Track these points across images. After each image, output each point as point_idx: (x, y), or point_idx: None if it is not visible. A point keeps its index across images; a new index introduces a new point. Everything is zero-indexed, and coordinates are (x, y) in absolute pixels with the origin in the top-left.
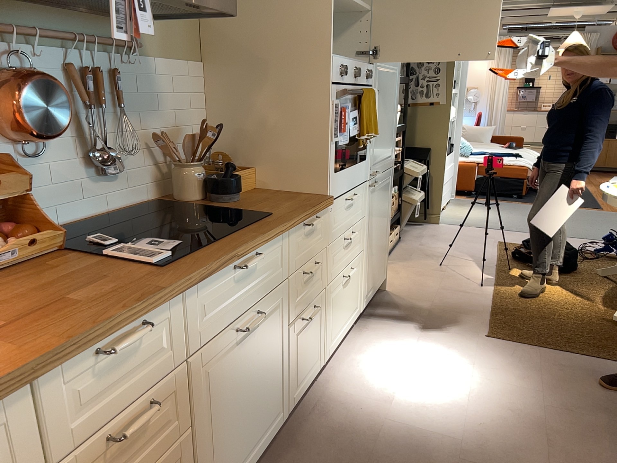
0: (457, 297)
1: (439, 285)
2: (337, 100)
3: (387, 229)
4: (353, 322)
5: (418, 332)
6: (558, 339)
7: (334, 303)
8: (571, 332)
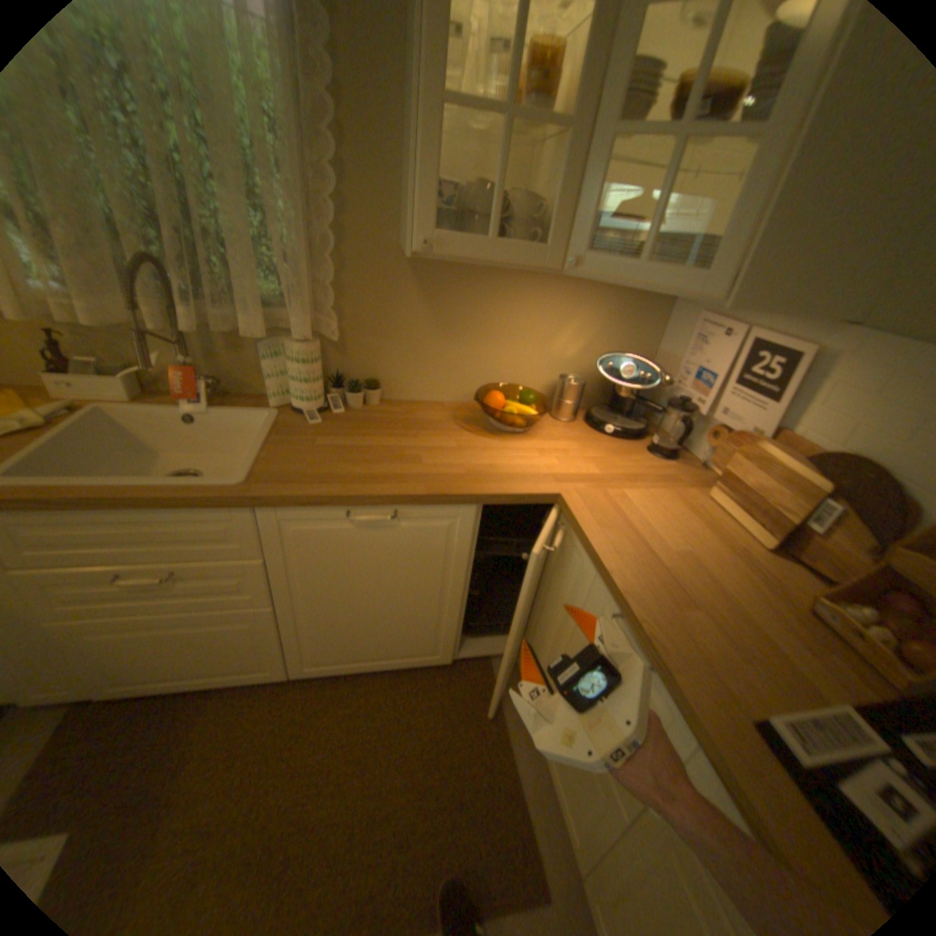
0: None
1: None
2: None
3: None
4: None
5: None
6: None
7: None
8: None
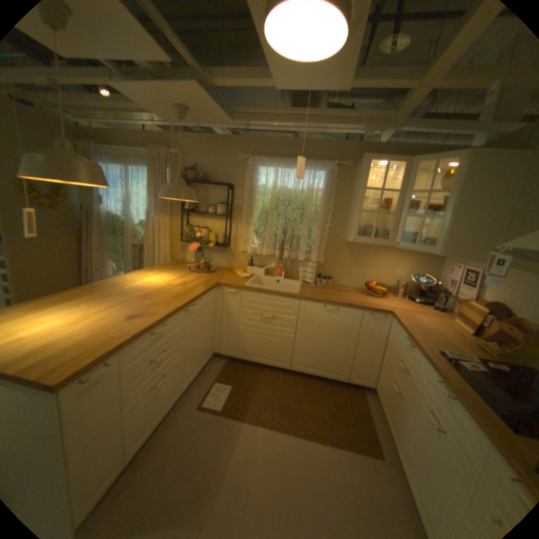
0: None
1: None
2: None
3: None
4: None
5: None
6: None
7: None
8: None
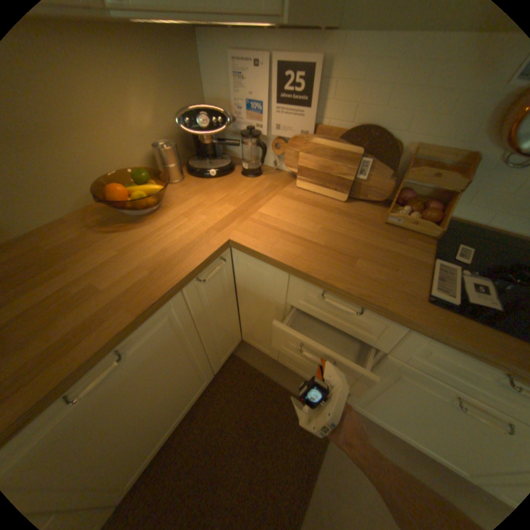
0: None
1: None
2: None
3: None
4: None
5: None
6: None
7: None
8: None
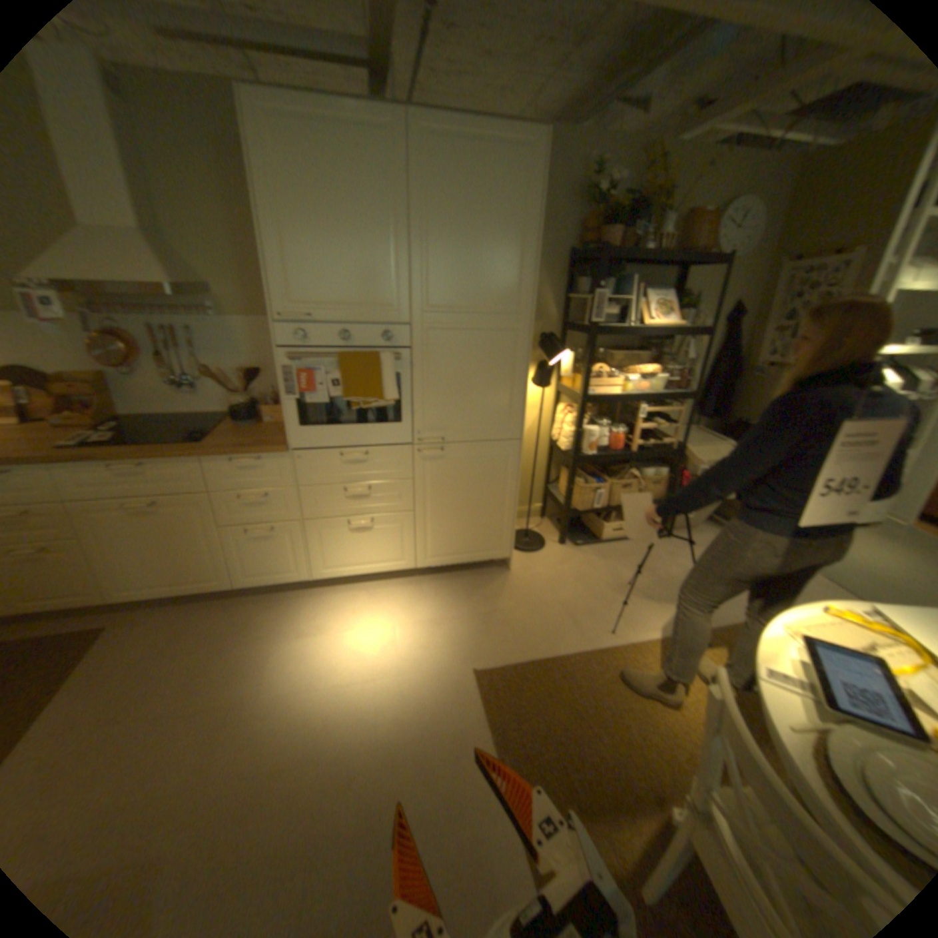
0: (552, 623)
1: (569, 600)
2: (287, 362)
3: (503, 506)
4: (391, 571)
5: (436, 618)
6: (528, 747)
7: (322, 538)
8: (565, 760)
